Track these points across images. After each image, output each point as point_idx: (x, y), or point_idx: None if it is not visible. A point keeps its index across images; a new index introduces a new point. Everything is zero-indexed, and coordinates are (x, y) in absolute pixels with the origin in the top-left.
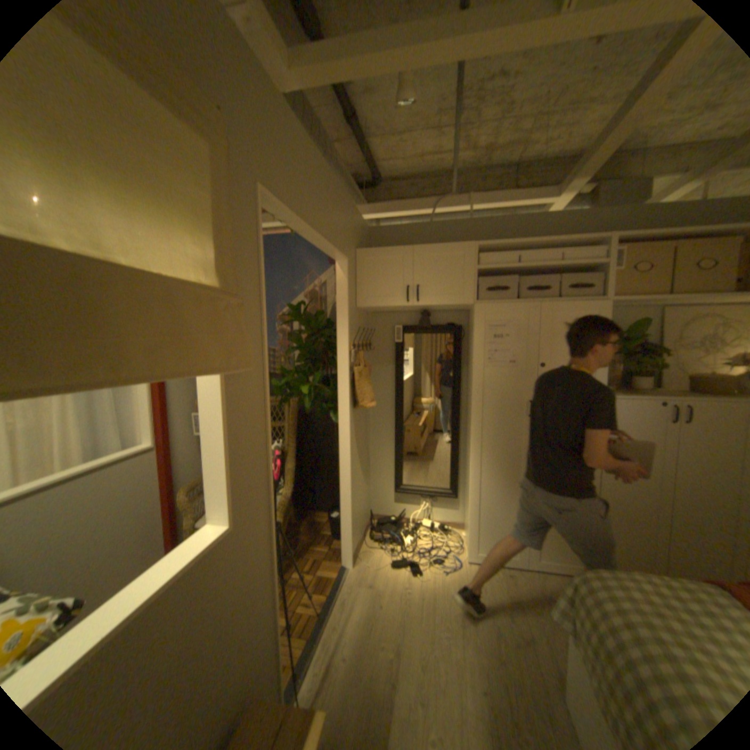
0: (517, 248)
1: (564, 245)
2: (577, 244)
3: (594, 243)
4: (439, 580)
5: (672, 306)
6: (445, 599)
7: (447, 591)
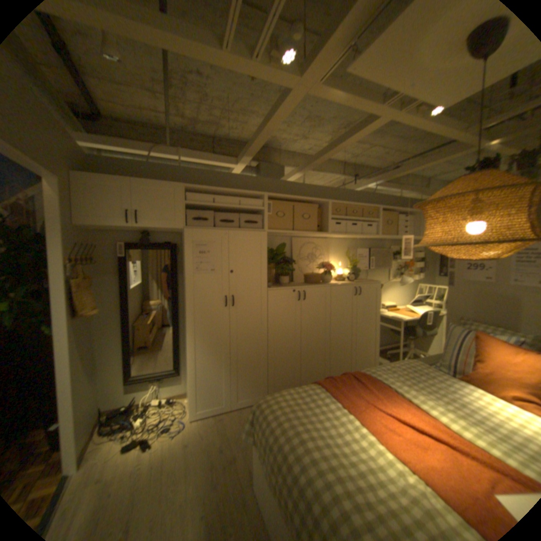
0: (212, 193)
1: (240, 195)
2: (247, 196)
3: (256, 197)
4: (164, 445)
5: (294, 237)
6: (169, 458)
7: (171, 451)
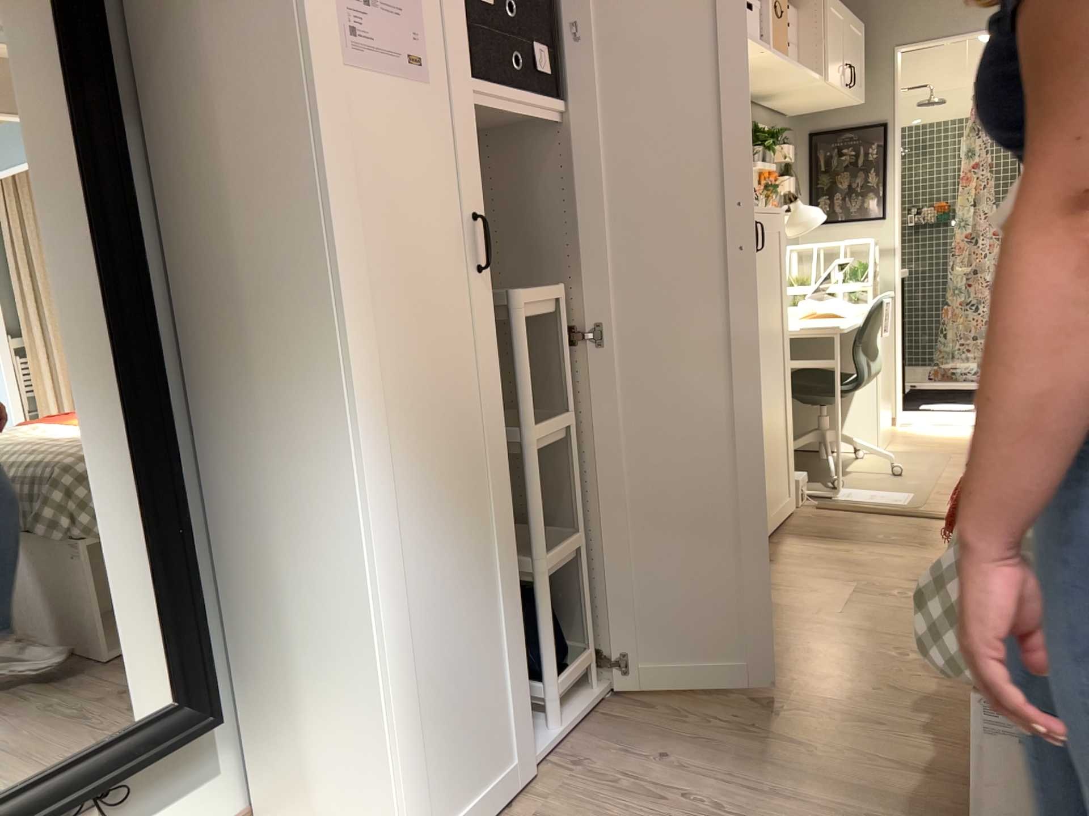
0: None
1: None
2: None
3: None
4: None
5: None
6: None
7: None
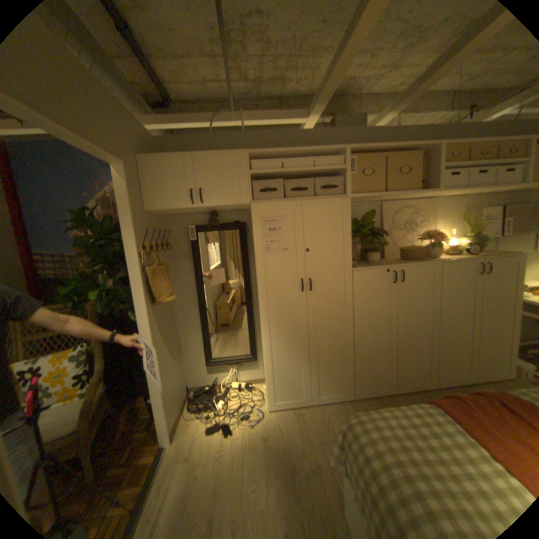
0: (280, 156)
1: (314, 154)
2: (323, 154)
3: (335, 153)
4: (246, 434)
5: (386, 201)
6: (251, 451)
7: (253, 442)
